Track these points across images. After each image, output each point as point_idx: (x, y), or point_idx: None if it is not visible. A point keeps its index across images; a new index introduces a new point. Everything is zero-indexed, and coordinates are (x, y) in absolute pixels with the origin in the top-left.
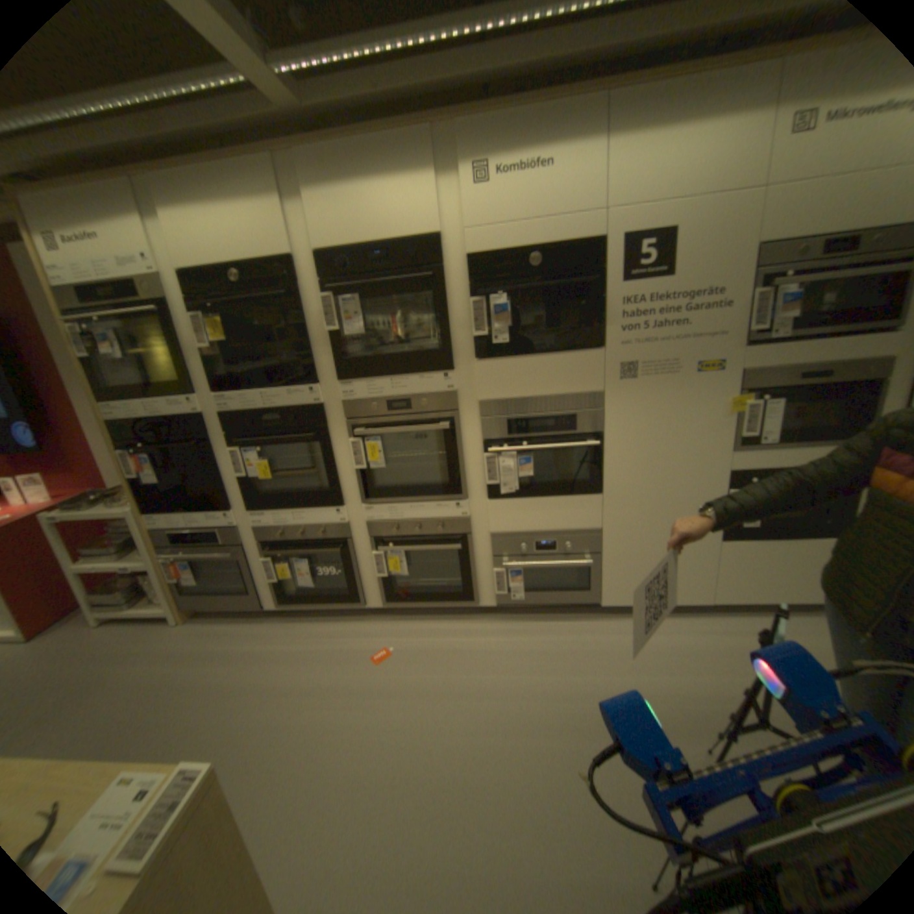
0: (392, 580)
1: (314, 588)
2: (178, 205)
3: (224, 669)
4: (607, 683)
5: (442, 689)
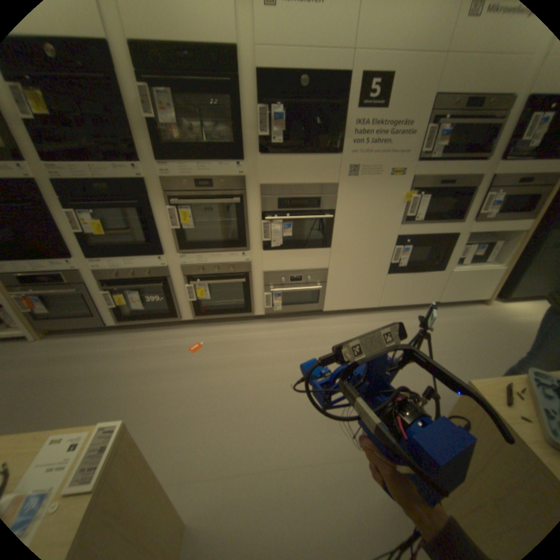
0: (198, 303)
1: (144, 310)
2: None
3: (82, 365)
4: (327, 350)
5: (236, 362)
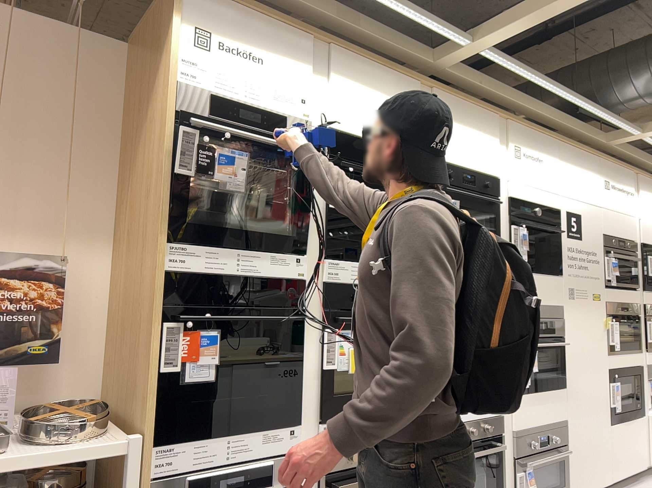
0: None
1: None
2: (350, 80)
3: None
4: None
5: None
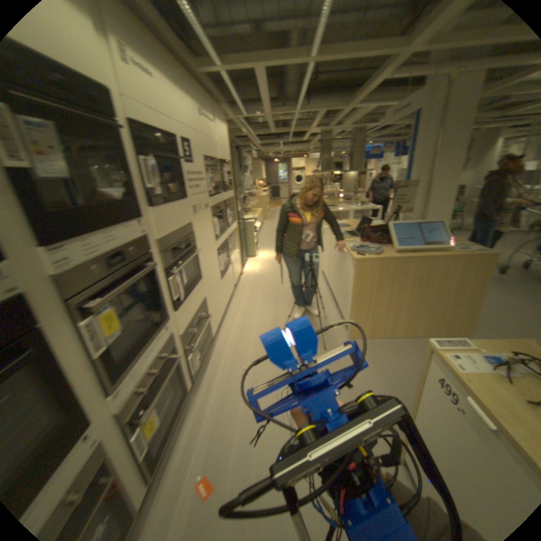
0: (147, 447)
1: None
2: None
3: None
4: (252, 349)
5: (244, 426)
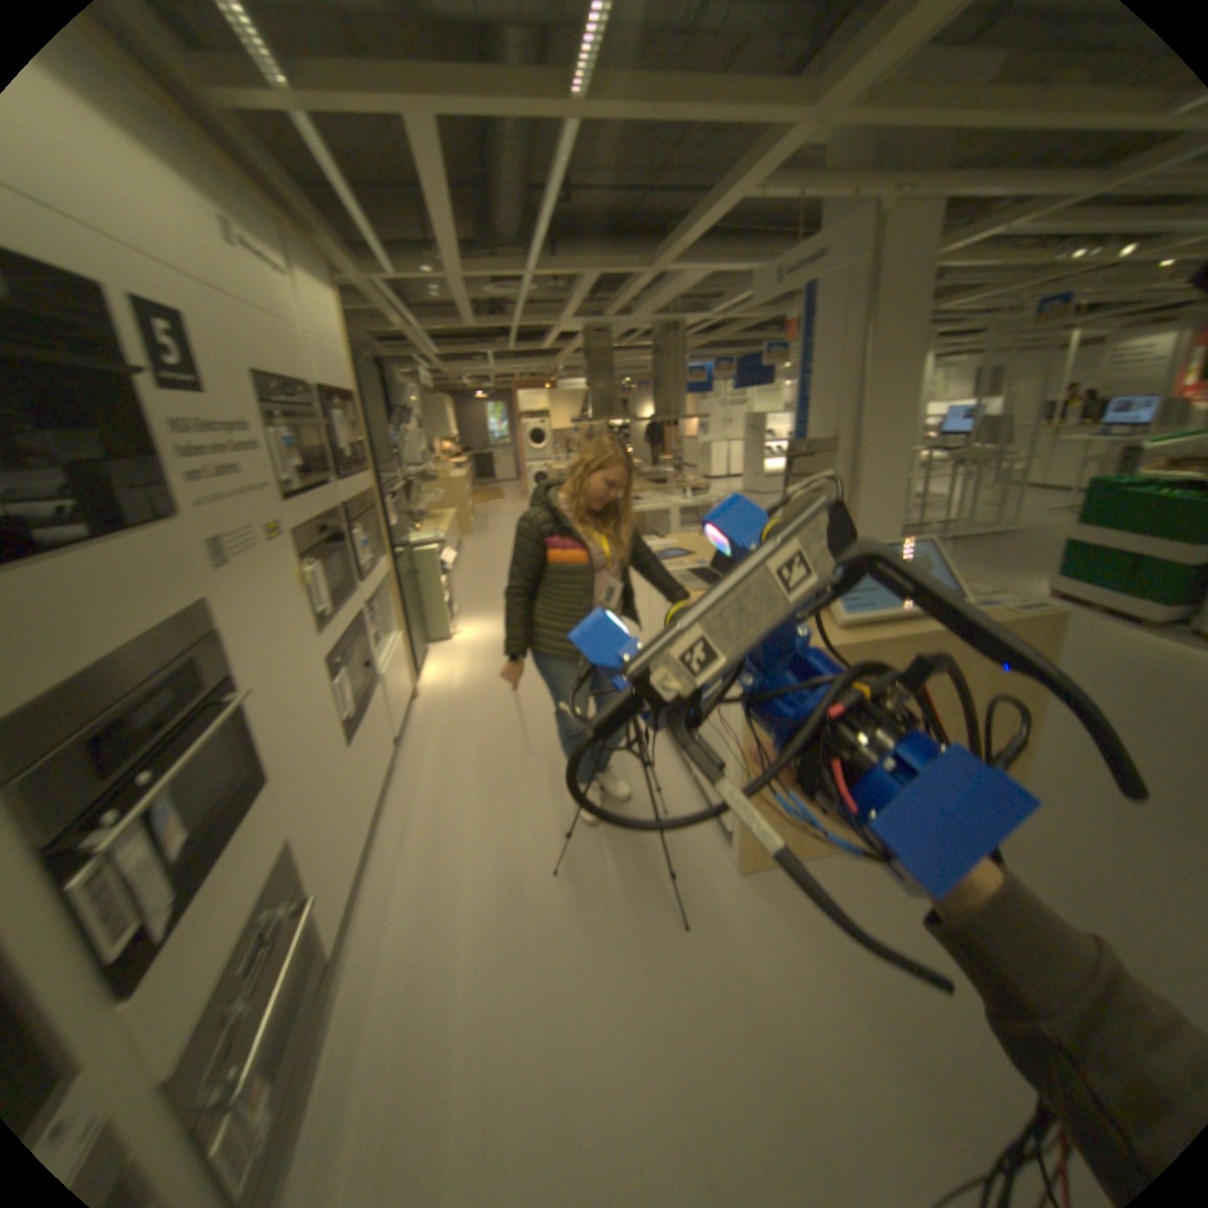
0: None
1: None
2: None
3: None
4: (464, 972)
5: None
